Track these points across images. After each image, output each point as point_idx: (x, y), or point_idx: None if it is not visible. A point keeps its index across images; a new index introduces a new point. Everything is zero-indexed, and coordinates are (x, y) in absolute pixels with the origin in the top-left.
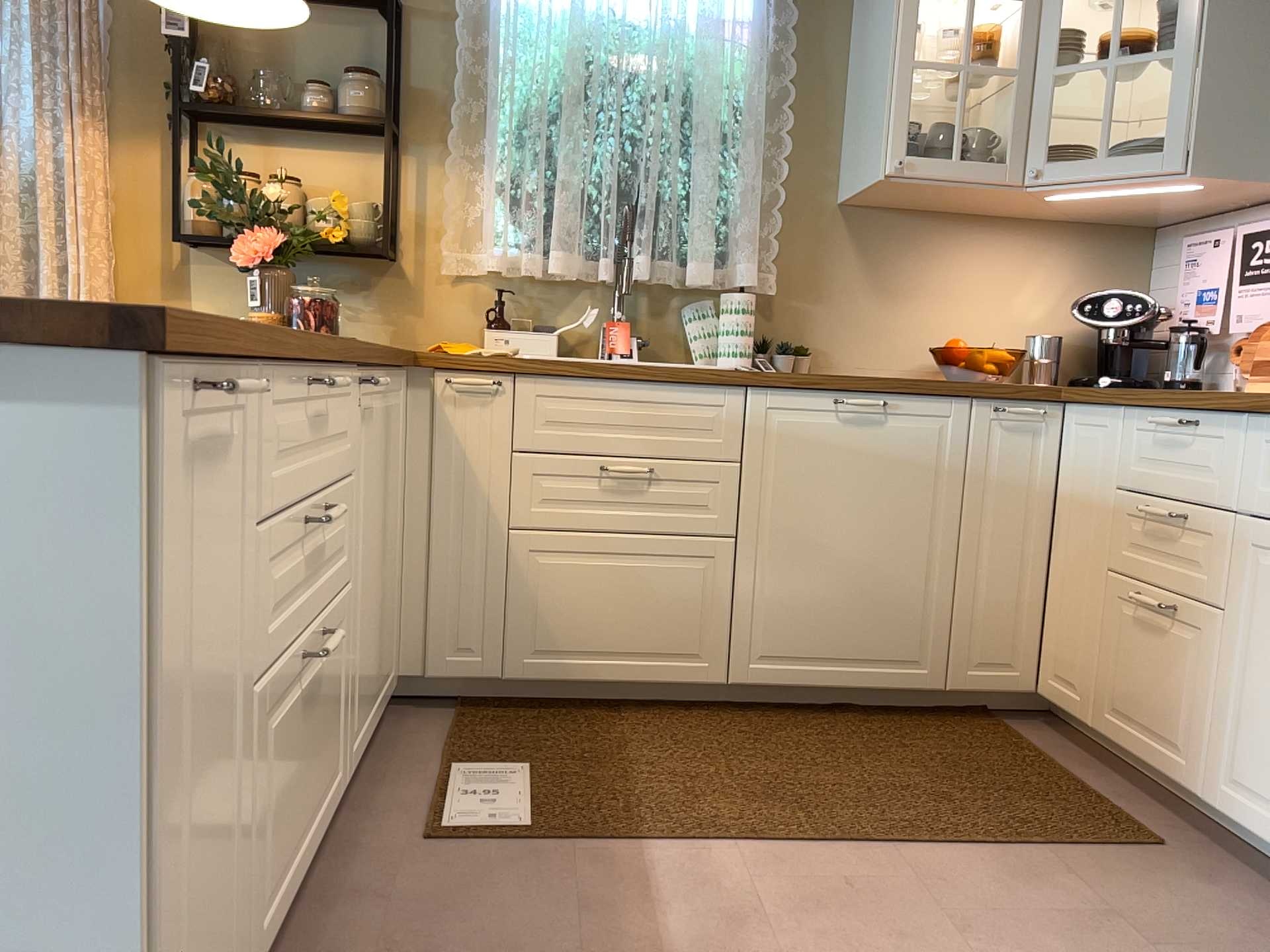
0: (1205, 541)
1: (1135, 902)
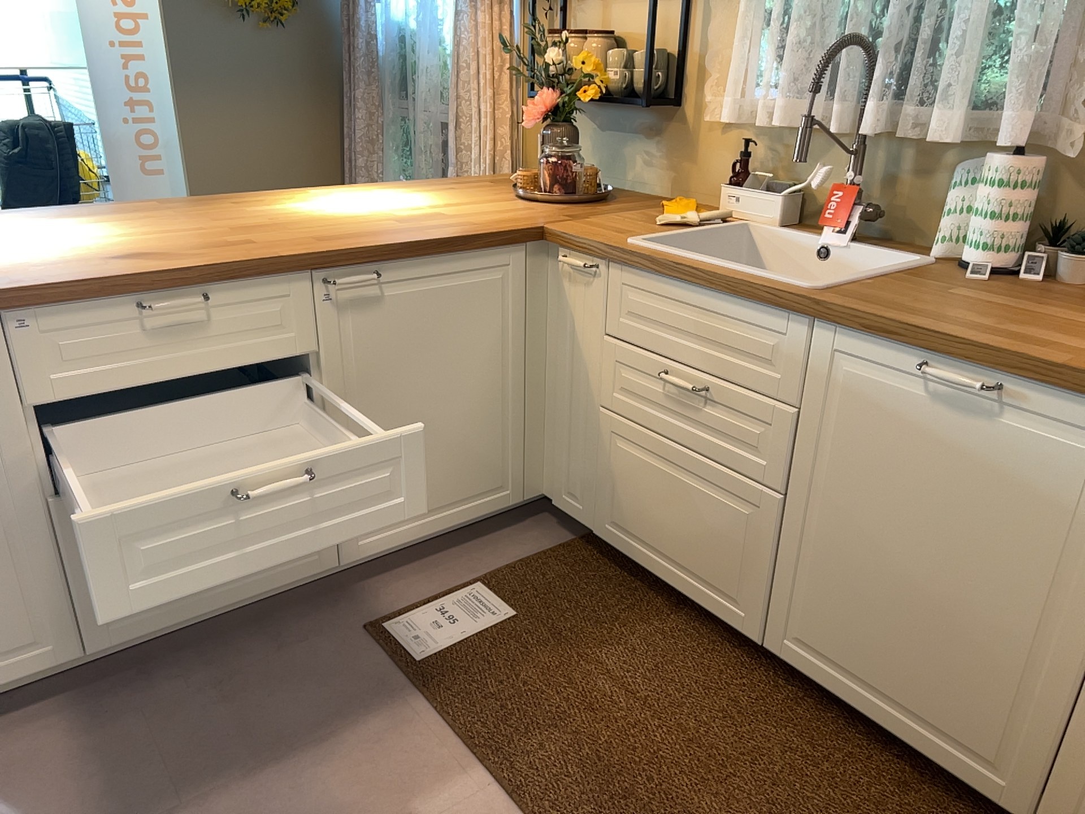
0: None
1: None
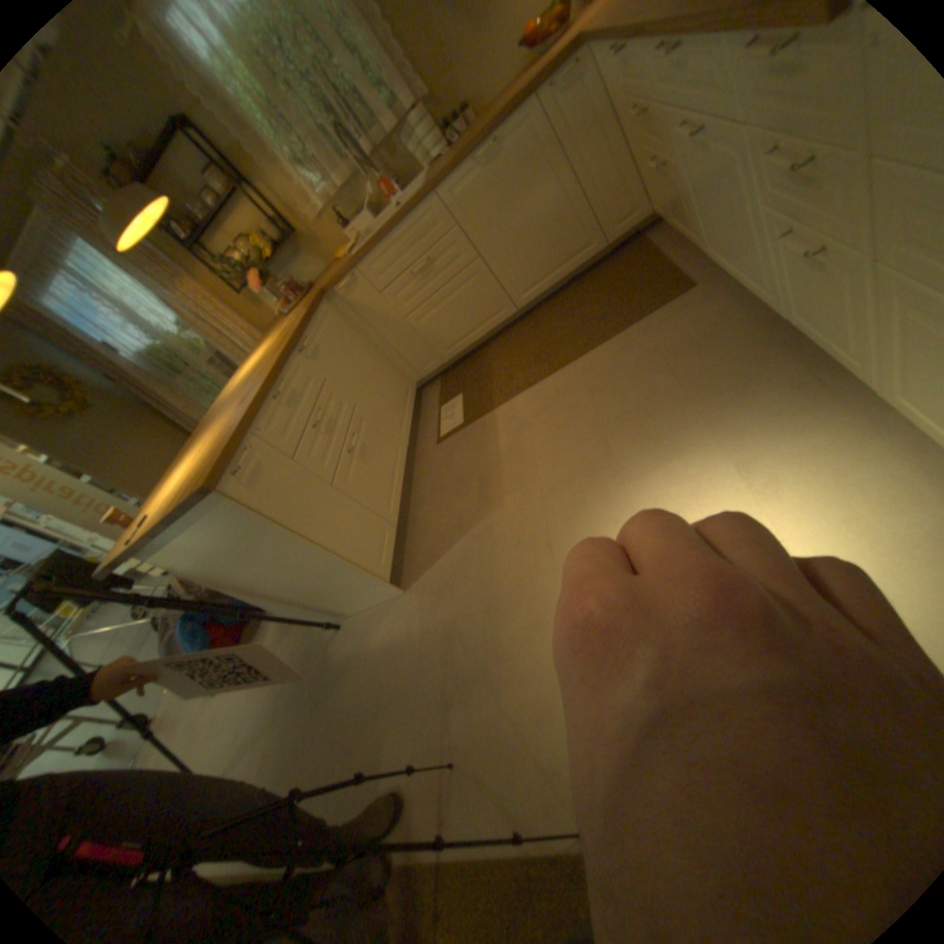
0: (656, 119)
1: (669, 331)
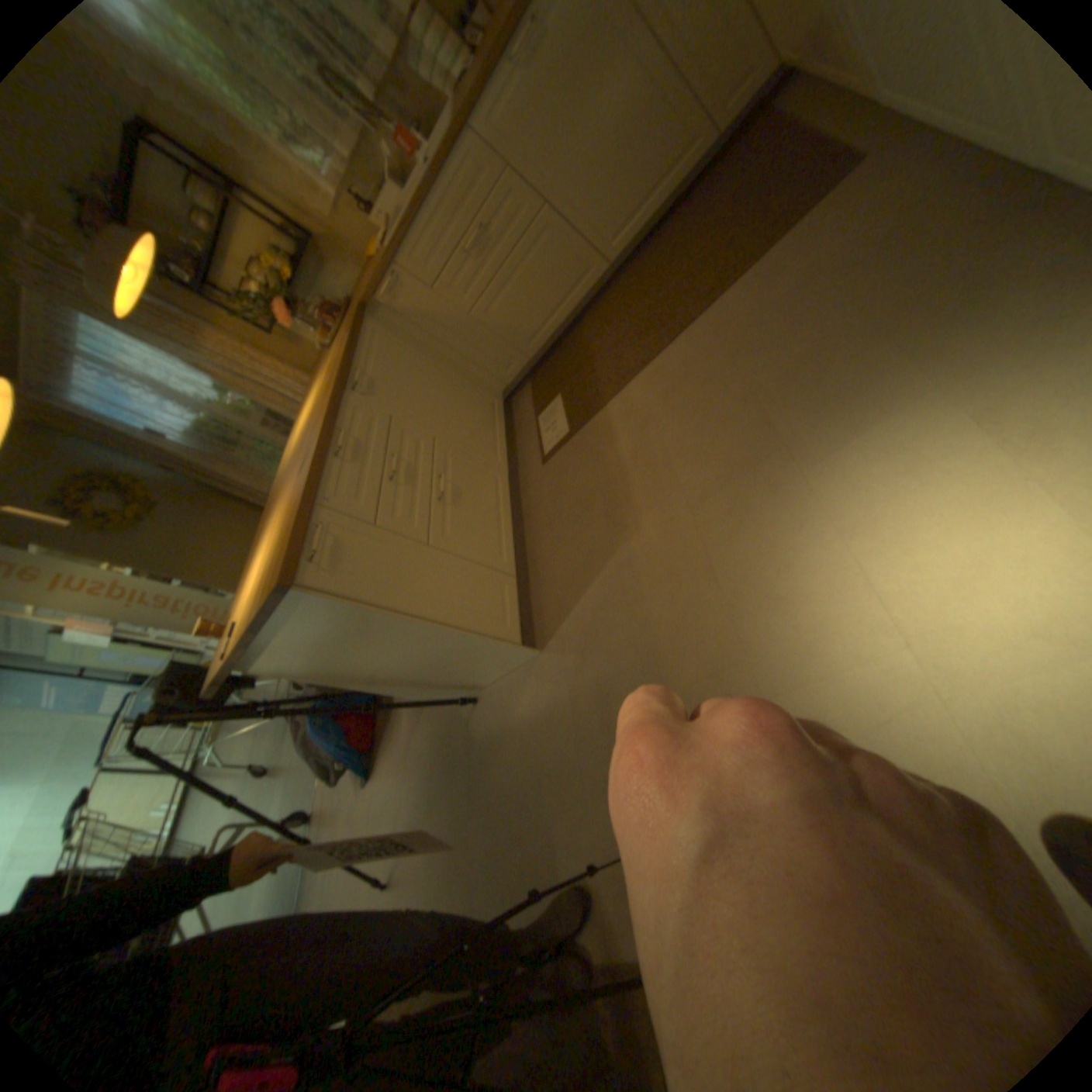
0: None
1: (835, 237)
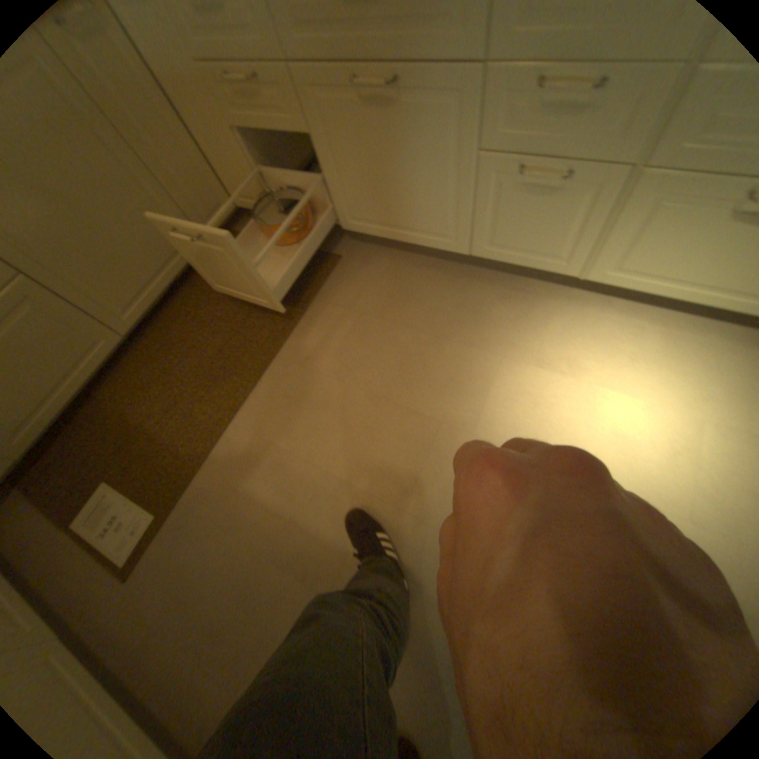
0: (275, 89)
1: (358, 298)
